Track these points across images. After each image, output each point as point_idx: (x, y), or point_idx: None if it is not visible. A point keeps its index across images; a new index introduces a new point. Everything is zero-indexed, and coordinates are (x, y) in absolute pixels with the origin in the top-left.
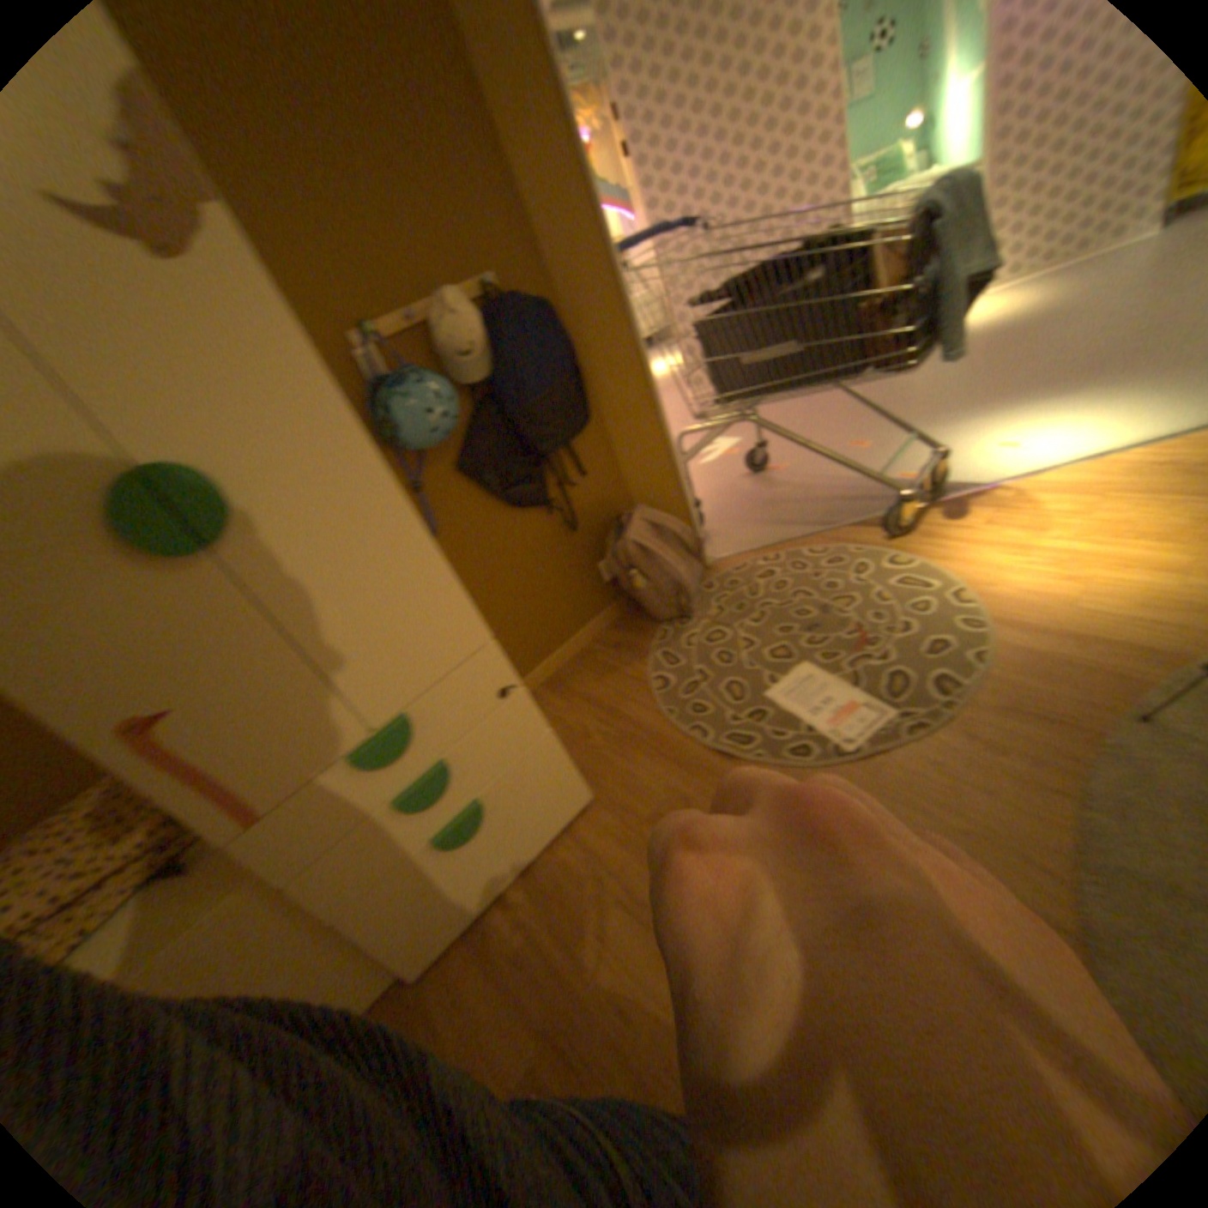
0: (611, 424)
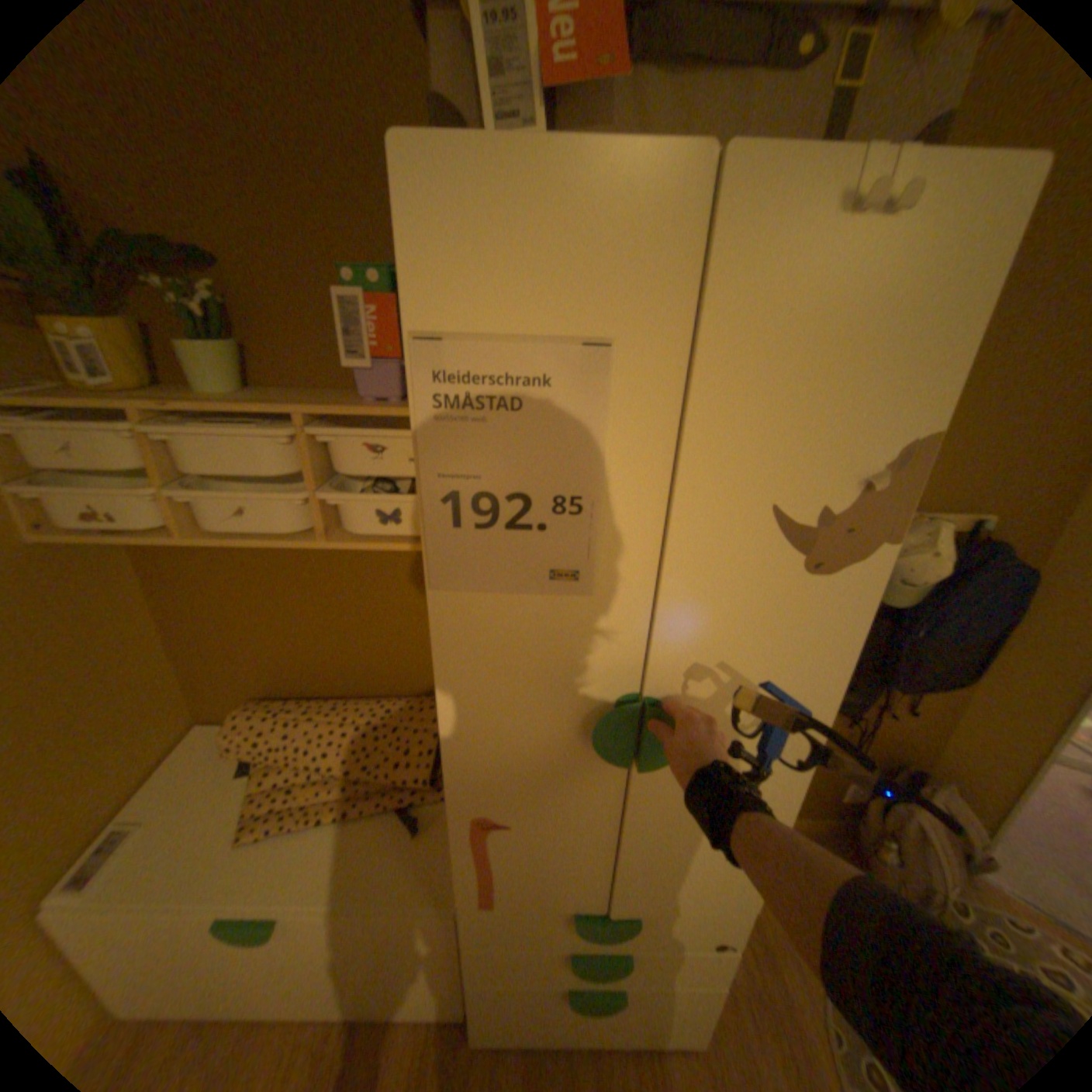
0: (983, 691)
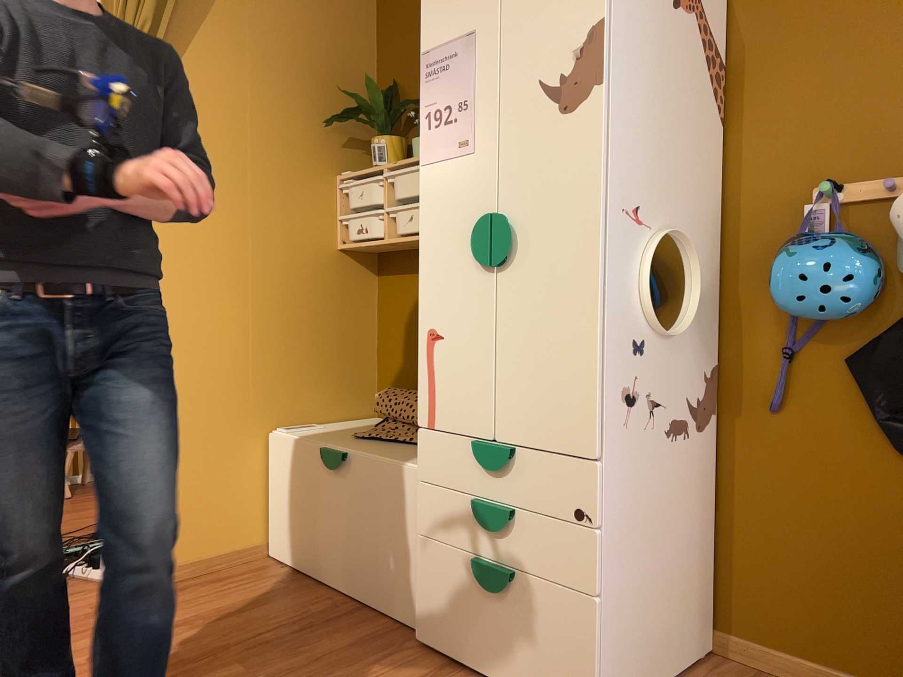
0: None
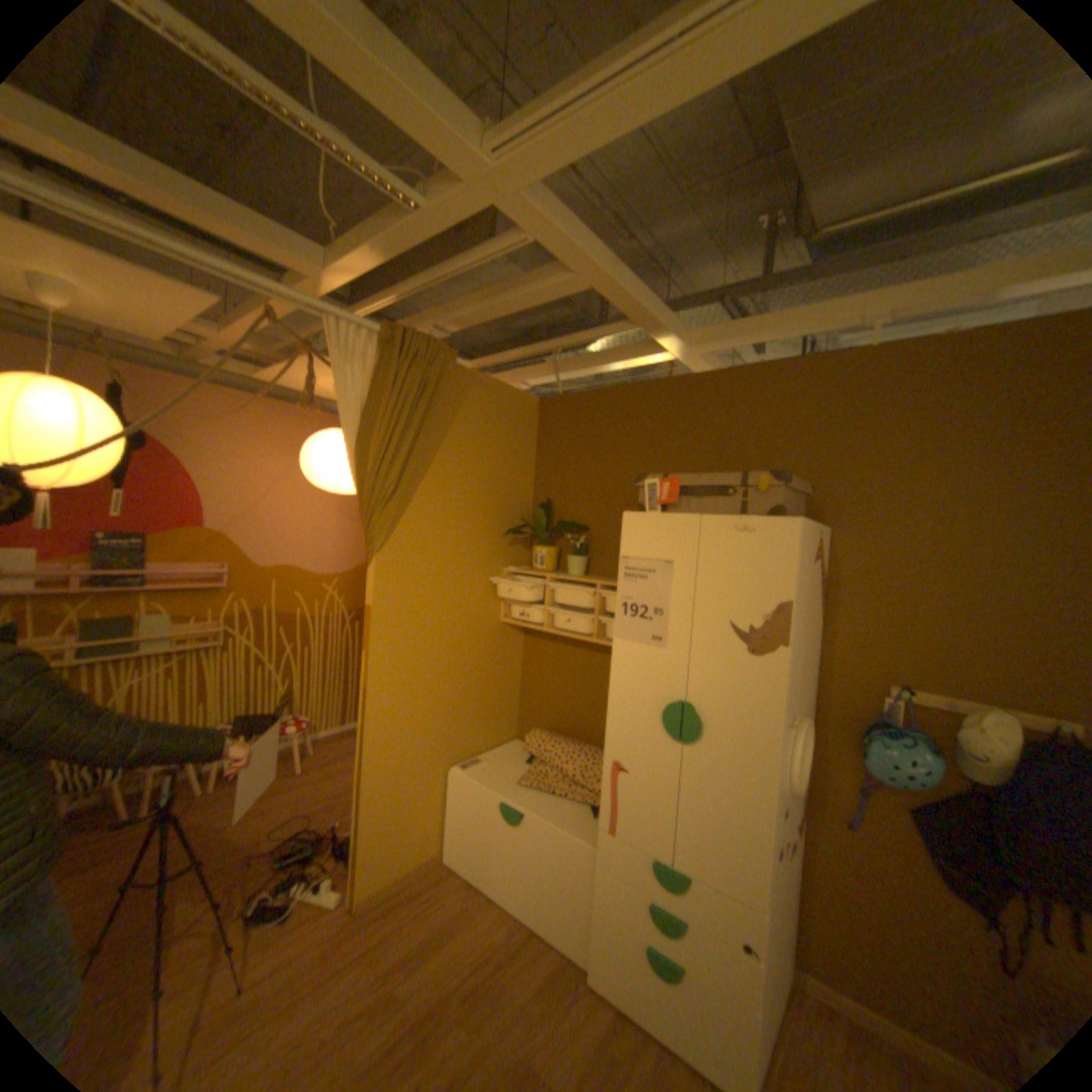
0: None
